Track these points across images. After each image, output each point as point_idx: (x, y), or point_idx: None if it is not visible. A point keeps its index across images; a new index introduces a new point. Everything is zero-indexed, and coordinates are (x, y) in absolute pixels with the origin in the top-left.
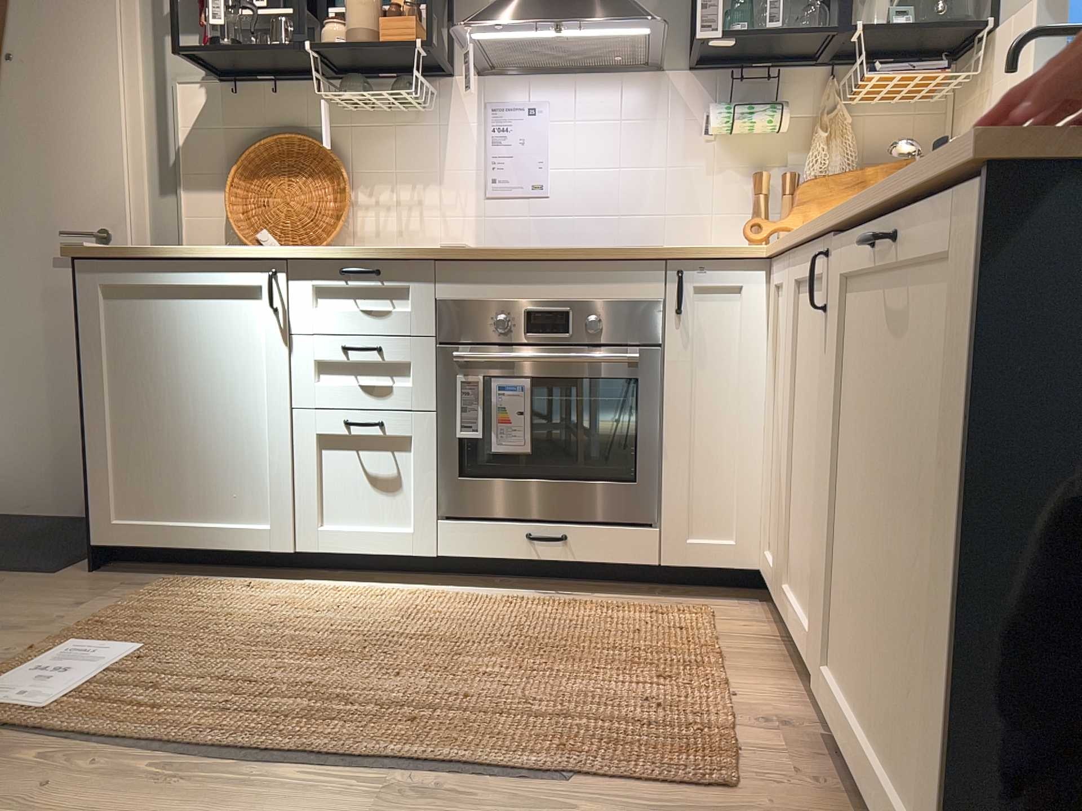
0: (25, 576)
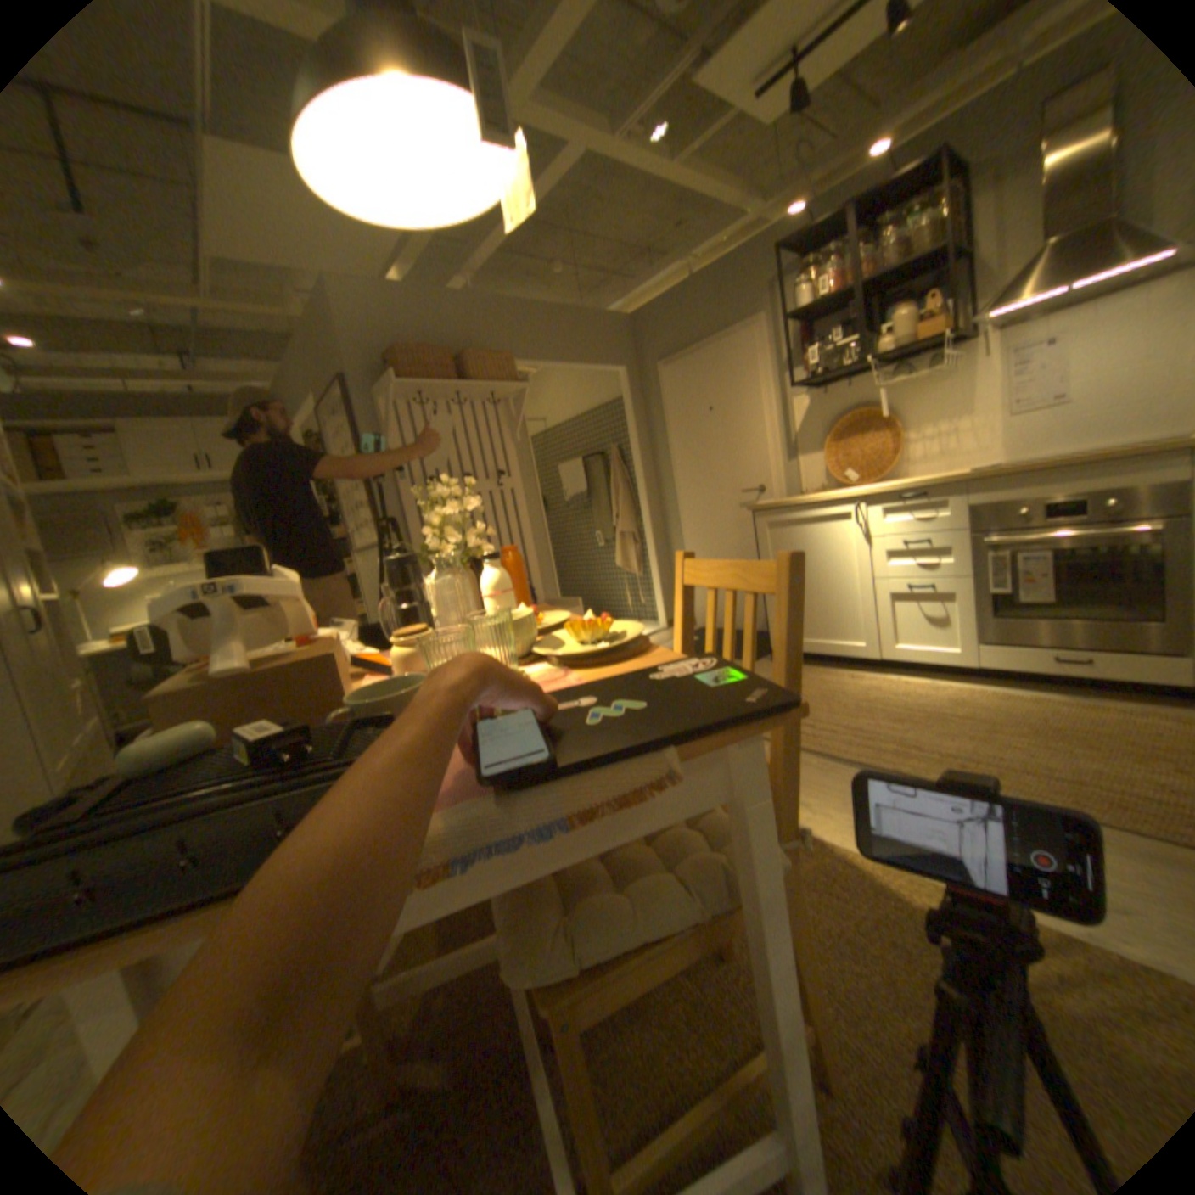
0: None
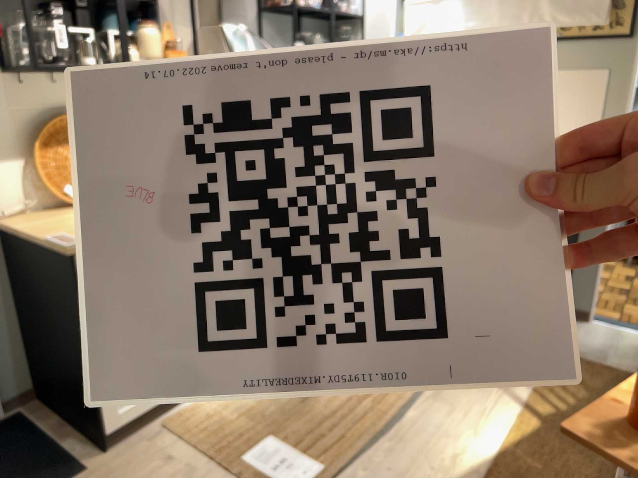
0: None
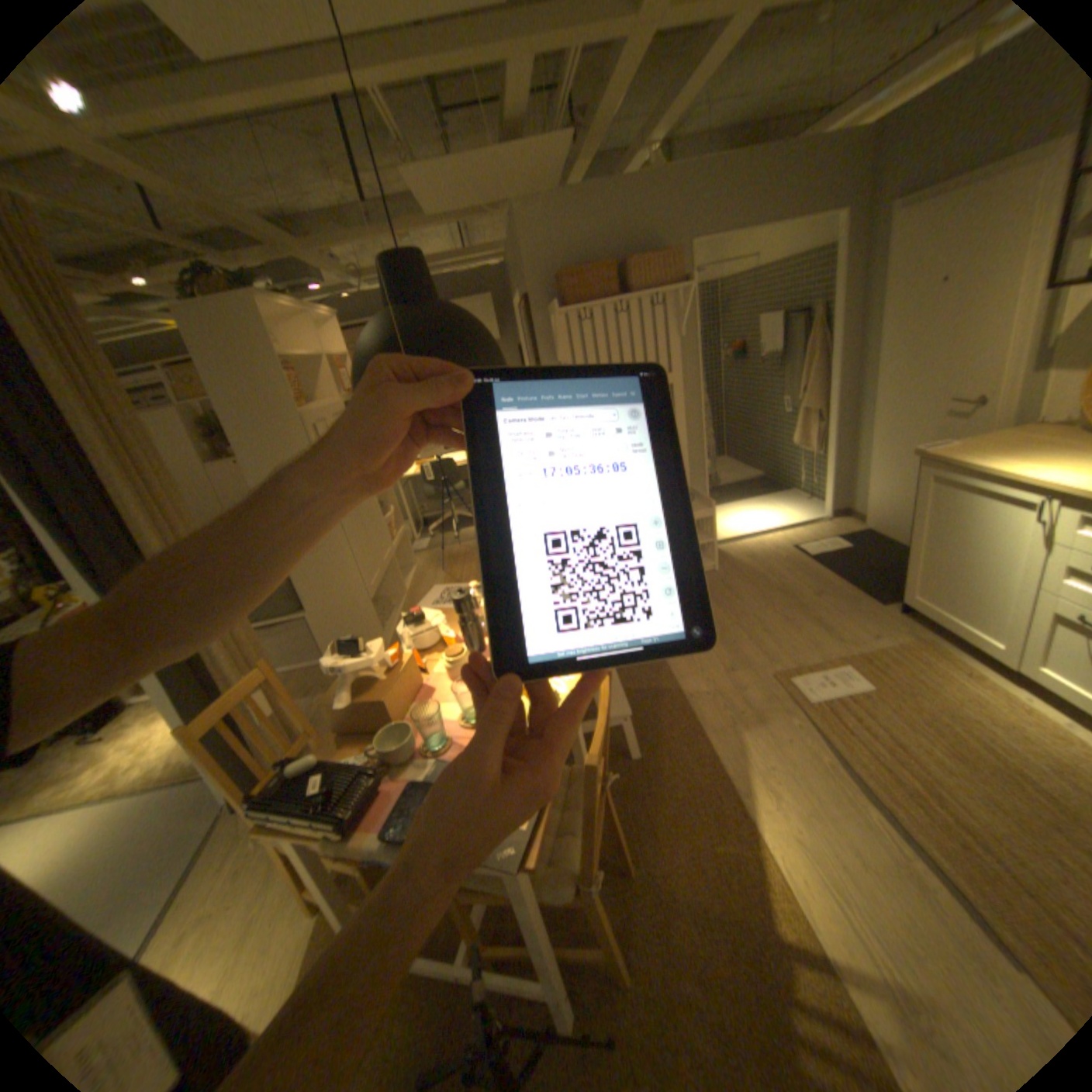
0: (873, 600)
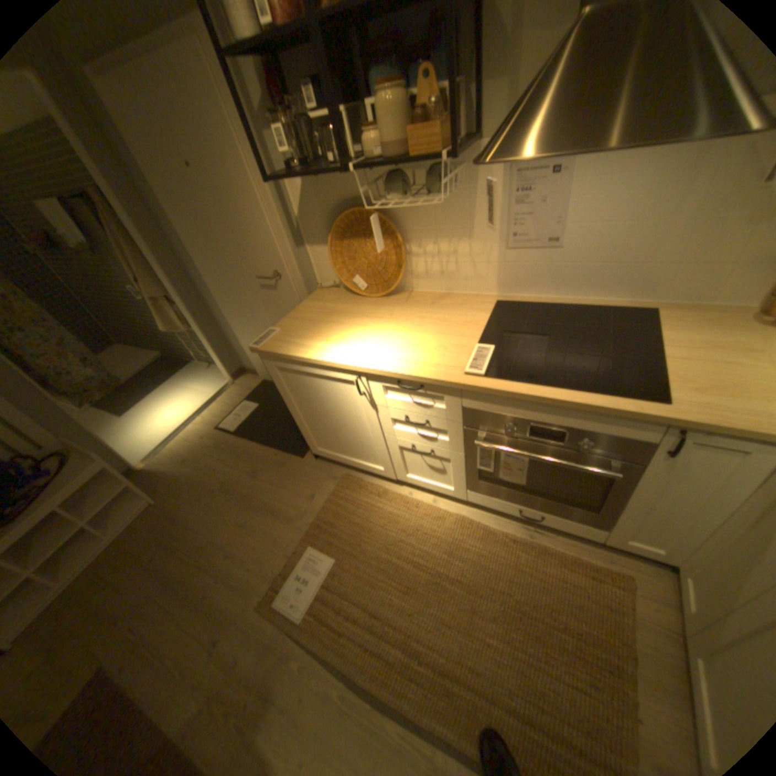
0: (293, 456)
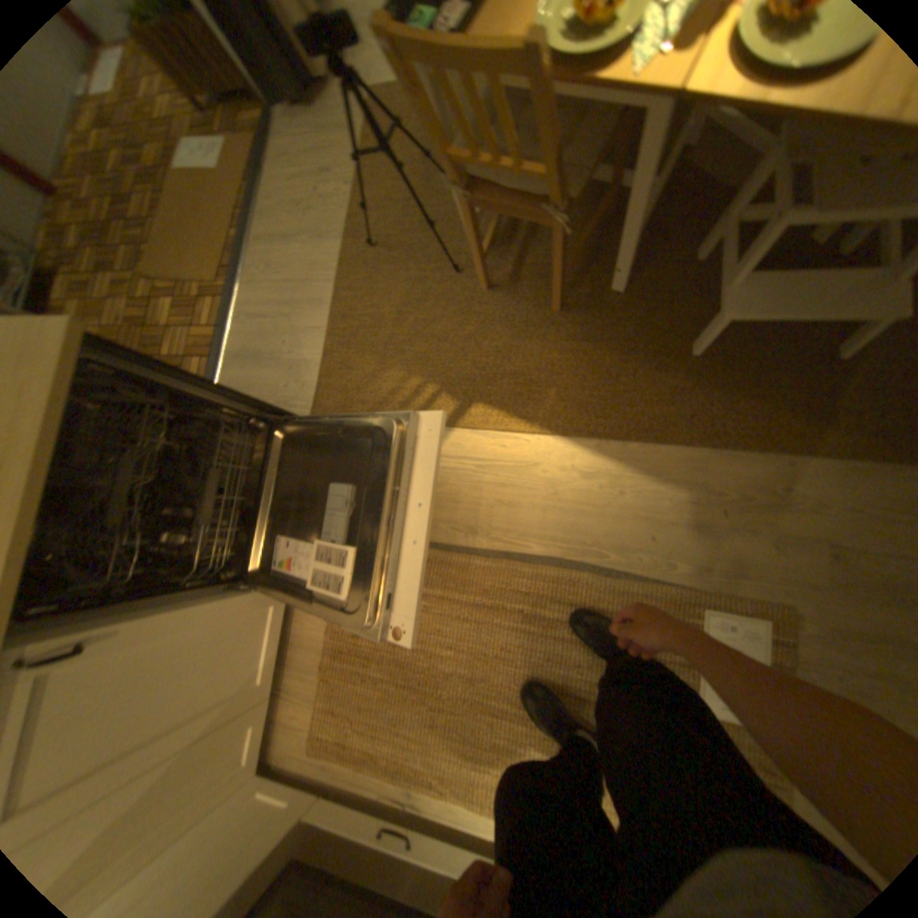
0: None
